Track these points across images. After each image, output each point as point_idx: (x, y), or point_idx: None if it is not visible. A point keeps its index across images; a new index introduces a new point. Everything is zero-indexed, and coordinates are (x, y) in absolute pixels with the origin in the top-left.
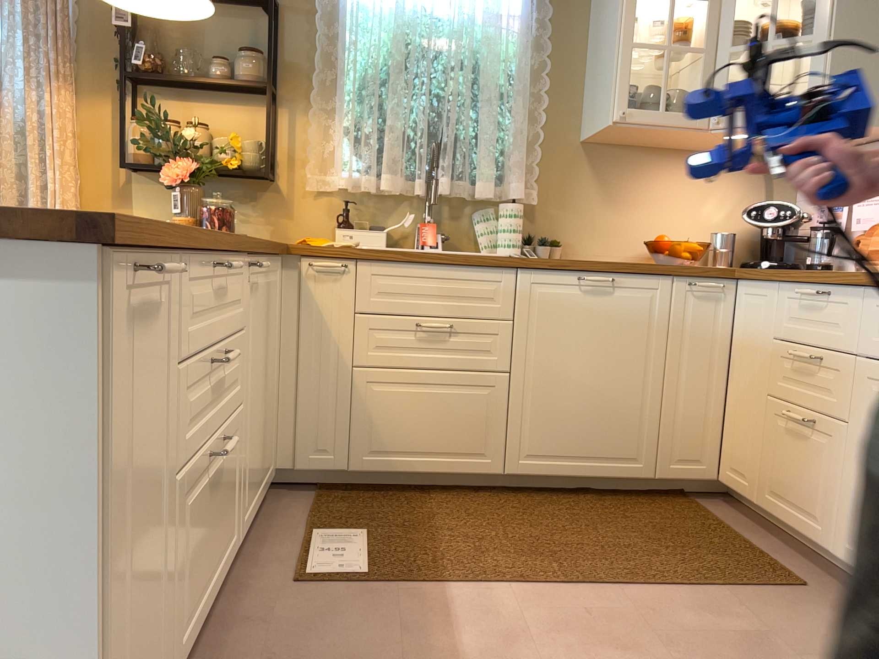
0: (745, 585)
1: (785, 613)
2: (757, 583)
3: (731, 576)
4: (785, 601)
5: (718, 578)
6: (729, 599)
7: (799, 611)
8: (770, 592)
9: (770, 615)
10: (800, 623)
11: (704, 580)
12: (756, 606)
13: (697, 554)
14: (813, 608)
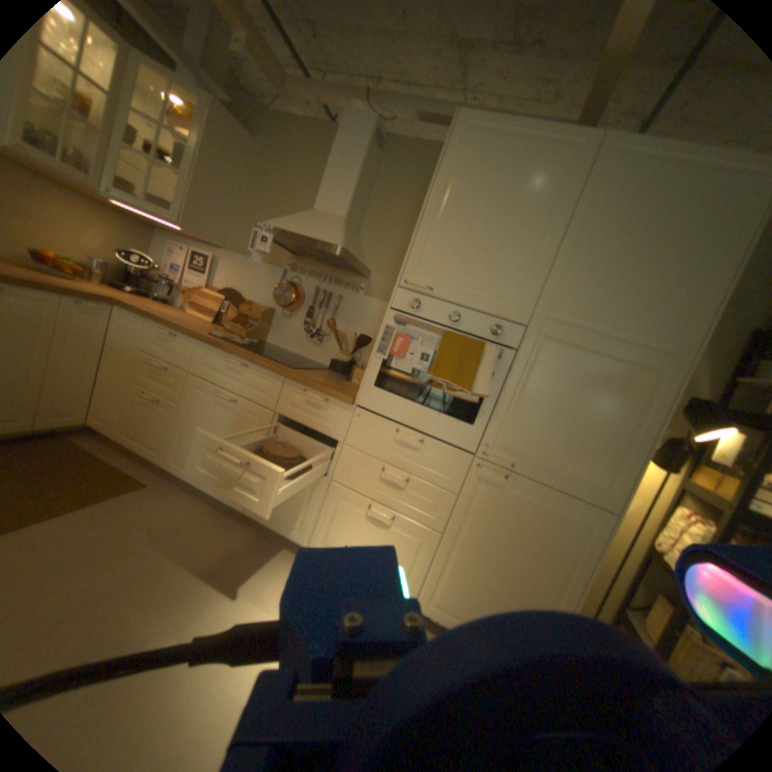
0: (108, 498)
1: (135, 509)
2: (116, 494)
3: (99, 495)
4: (134, 501)
5: (90, 499)
6: (99, 512)
7: (142, 504)
8: (125, 498)
9: (127, 514)
10: (144, 512)
11: (81, 504)
12: (118, 510)
13: (72, 485)
14: (150, 500)
